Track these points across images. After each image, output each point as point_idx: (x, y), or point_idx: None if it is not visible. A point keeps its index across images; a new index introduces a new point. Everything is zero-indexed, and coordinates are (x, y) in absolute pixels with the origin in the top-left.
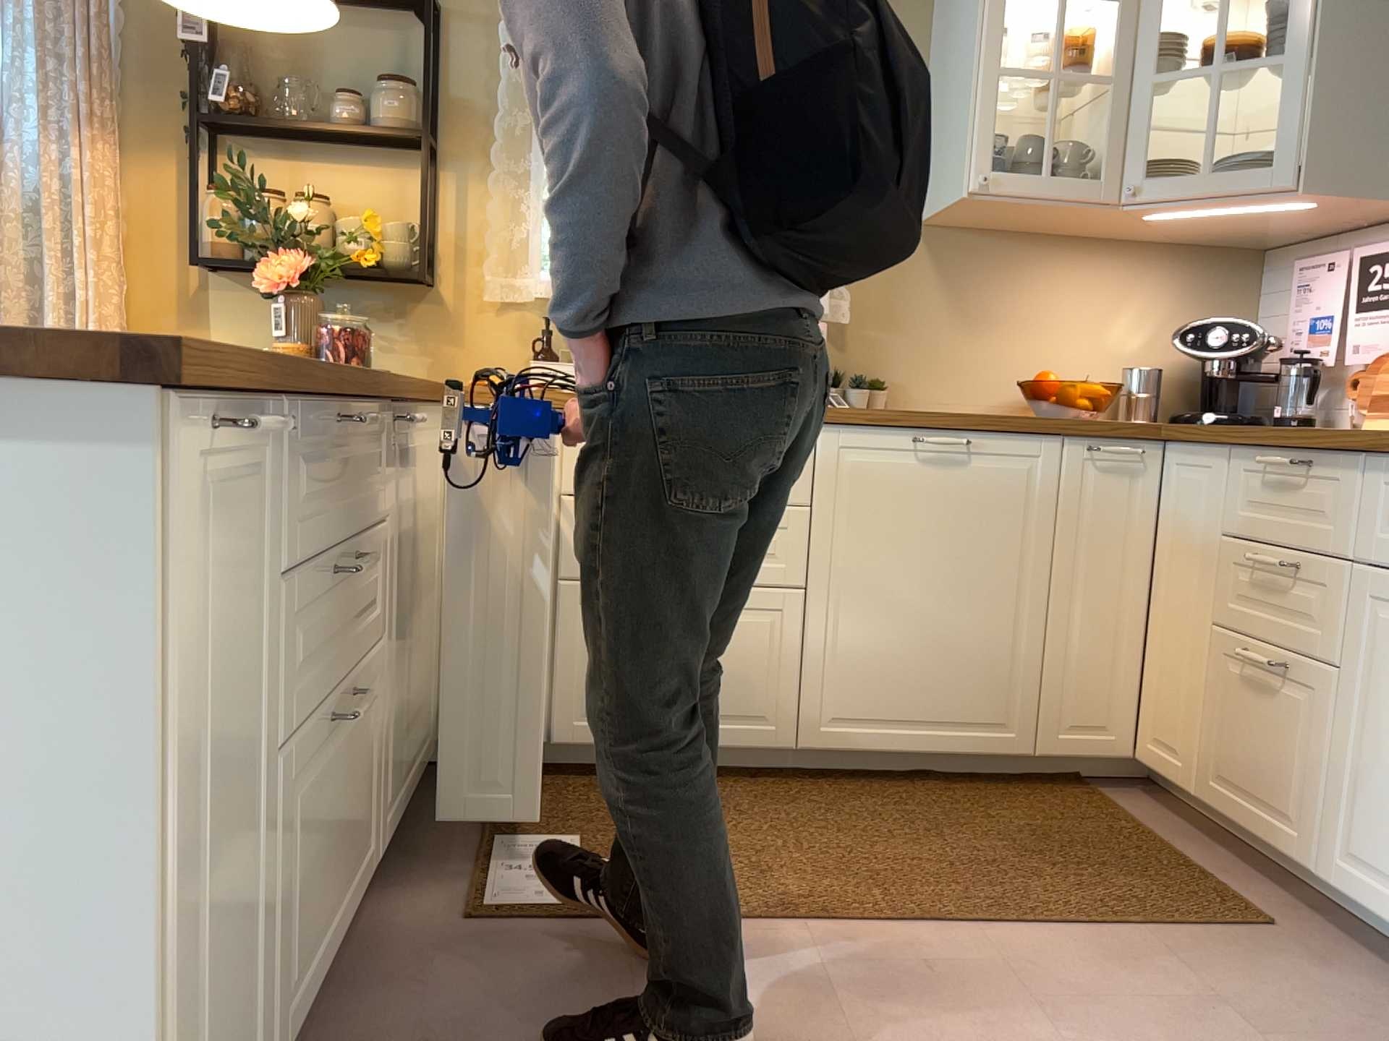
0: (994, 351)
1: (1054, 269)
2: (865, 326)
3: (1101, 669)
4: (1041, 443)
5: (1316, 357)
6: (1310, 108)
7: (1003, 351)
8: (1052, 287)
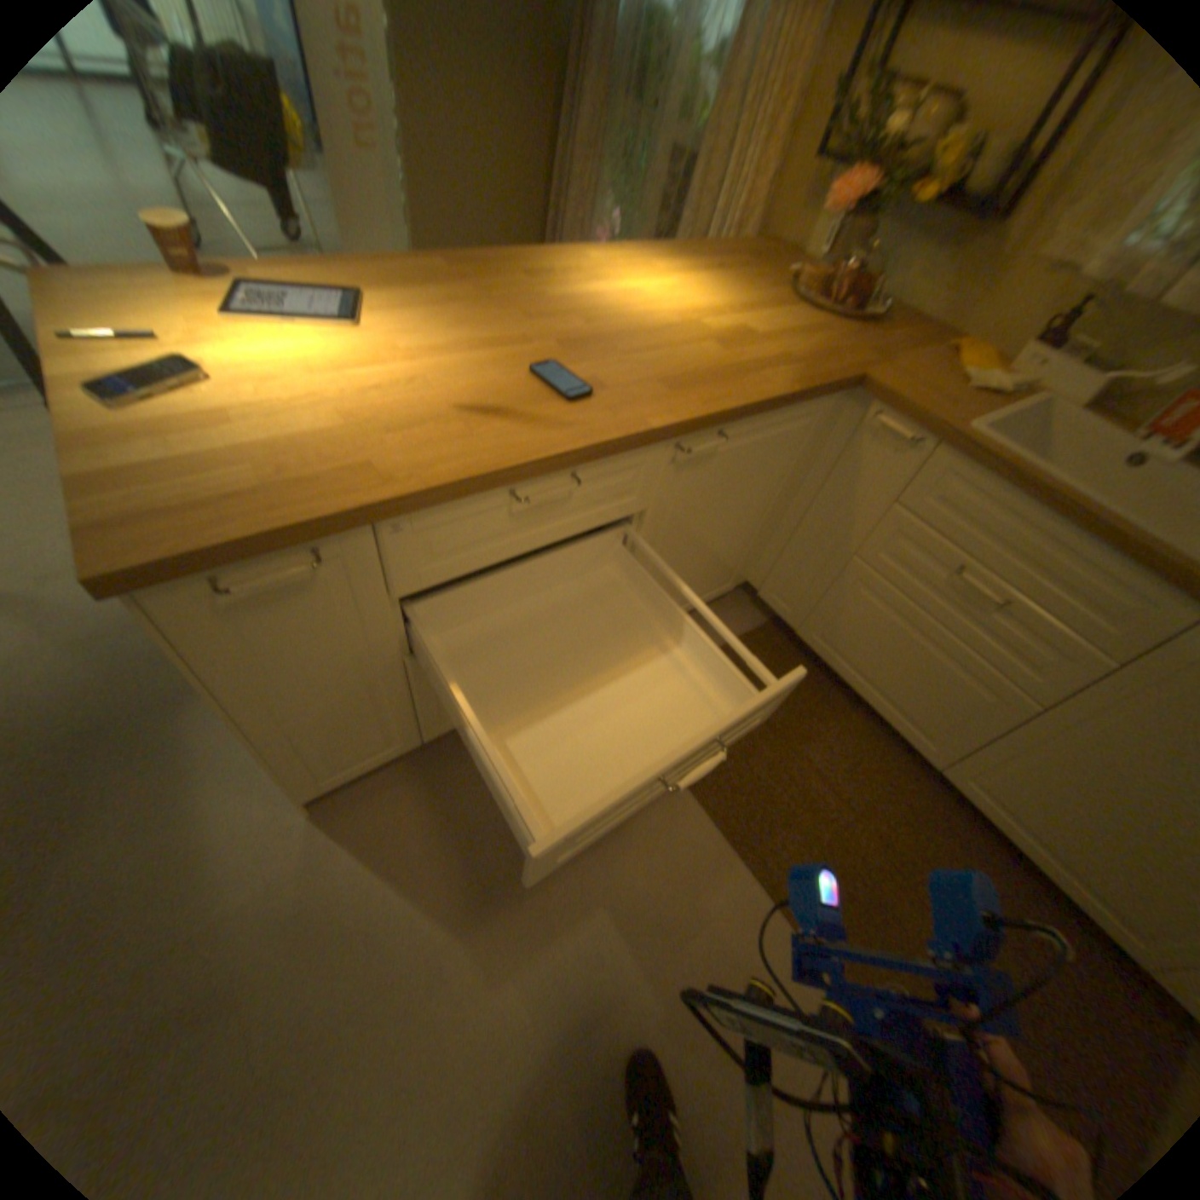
0: None
1: None
2: None
3: None
4: None
5: None
6: None
7: None
8: None
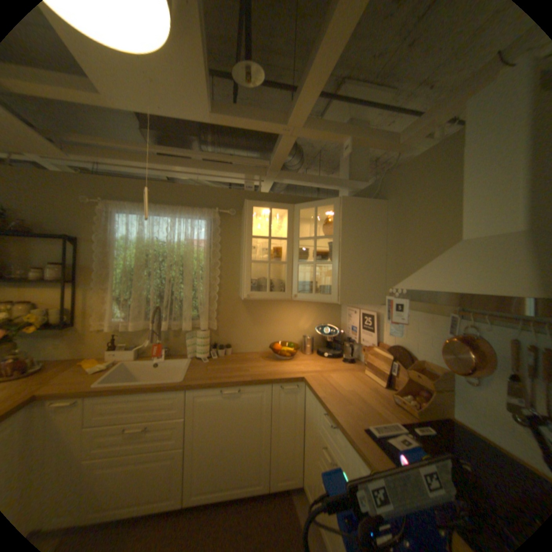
0: (265, 332)
1: (281, 307)
2: (224, 328)
3: (290, 460)
4: (265, 387)
5: (354, 338)
6: (340, 278)
7: (267, 332)
8: (281, 312)
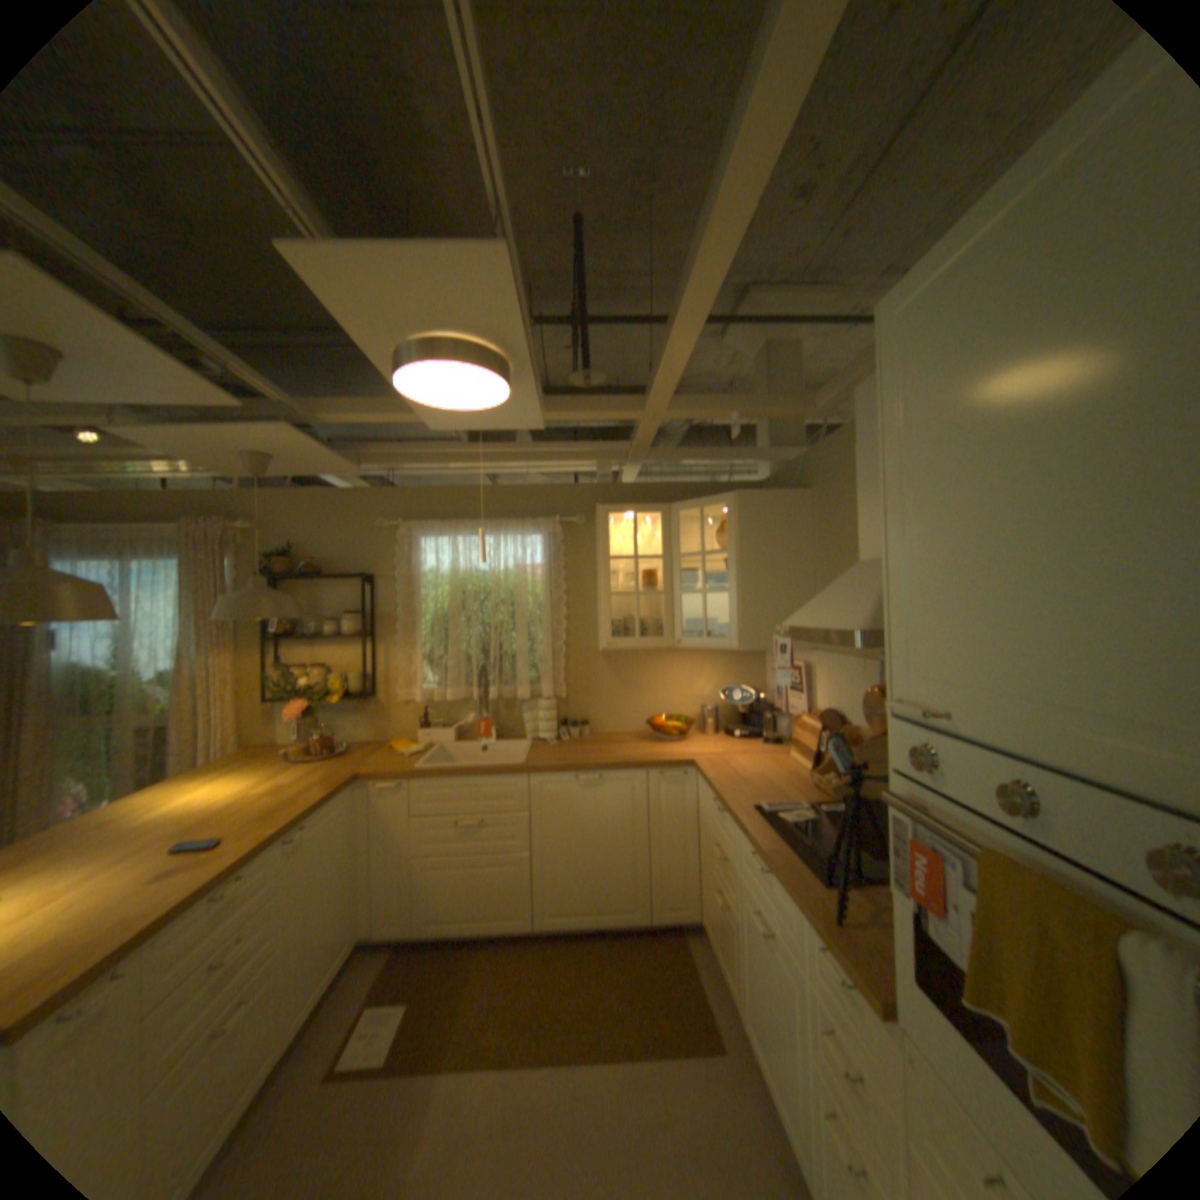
0: (640, 701)
1: (664, 661)
2: (577, 695)
3: (679, 880)
4: (636, 773)
5: (780, 706)
6: (740, 613)
7: (644, 701)
8: (664, 669)
